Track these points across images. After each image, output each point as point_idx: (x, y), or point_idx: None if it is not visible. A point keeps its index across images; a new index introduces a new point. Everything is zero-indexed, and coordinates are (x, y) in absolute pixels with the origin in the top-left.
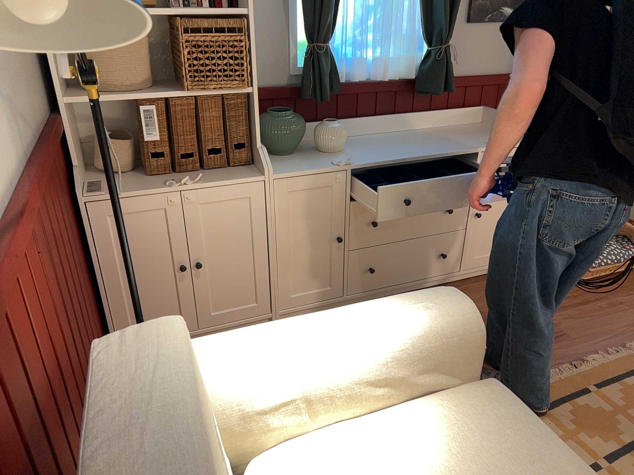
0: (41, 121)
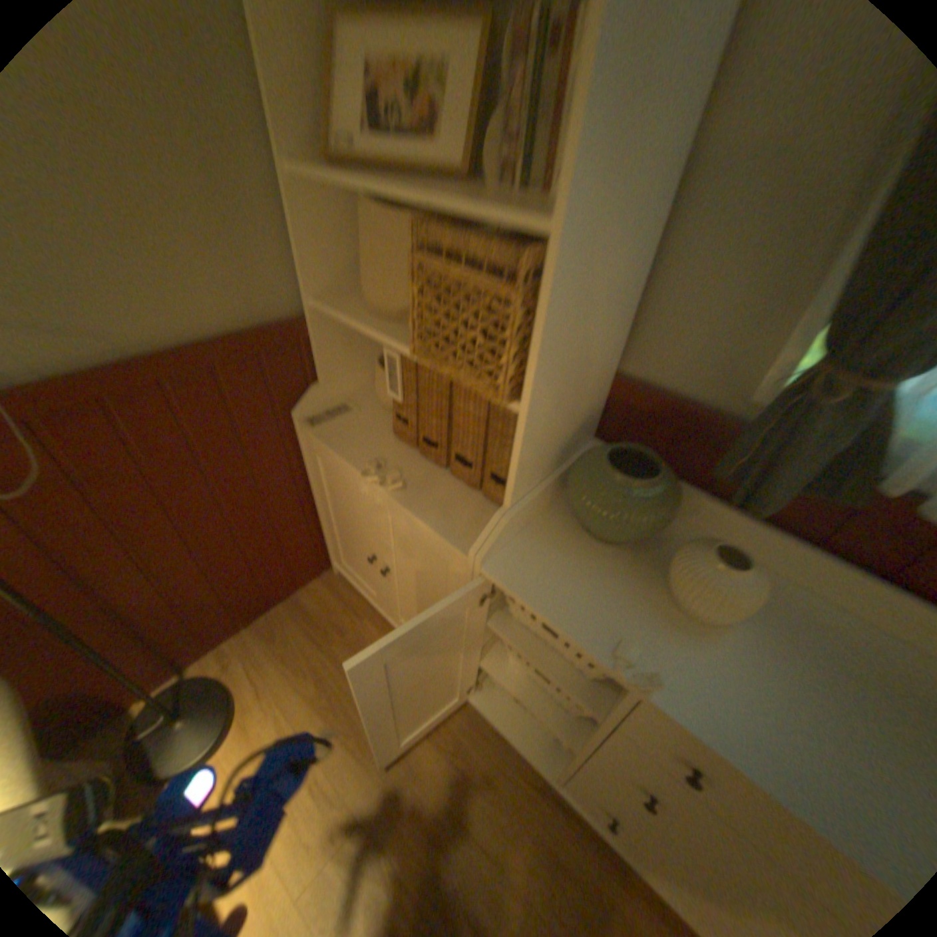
0: (221, 319)
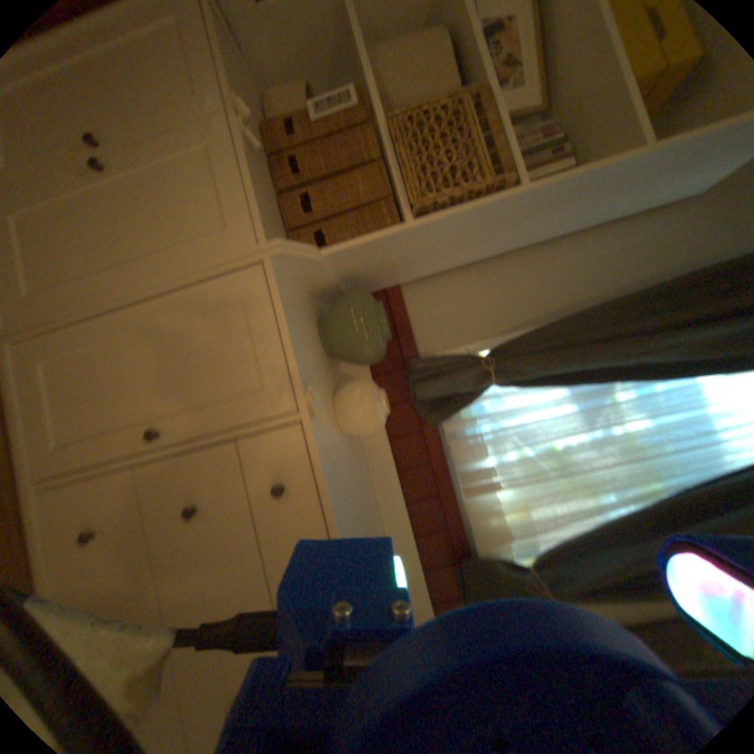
0: None
